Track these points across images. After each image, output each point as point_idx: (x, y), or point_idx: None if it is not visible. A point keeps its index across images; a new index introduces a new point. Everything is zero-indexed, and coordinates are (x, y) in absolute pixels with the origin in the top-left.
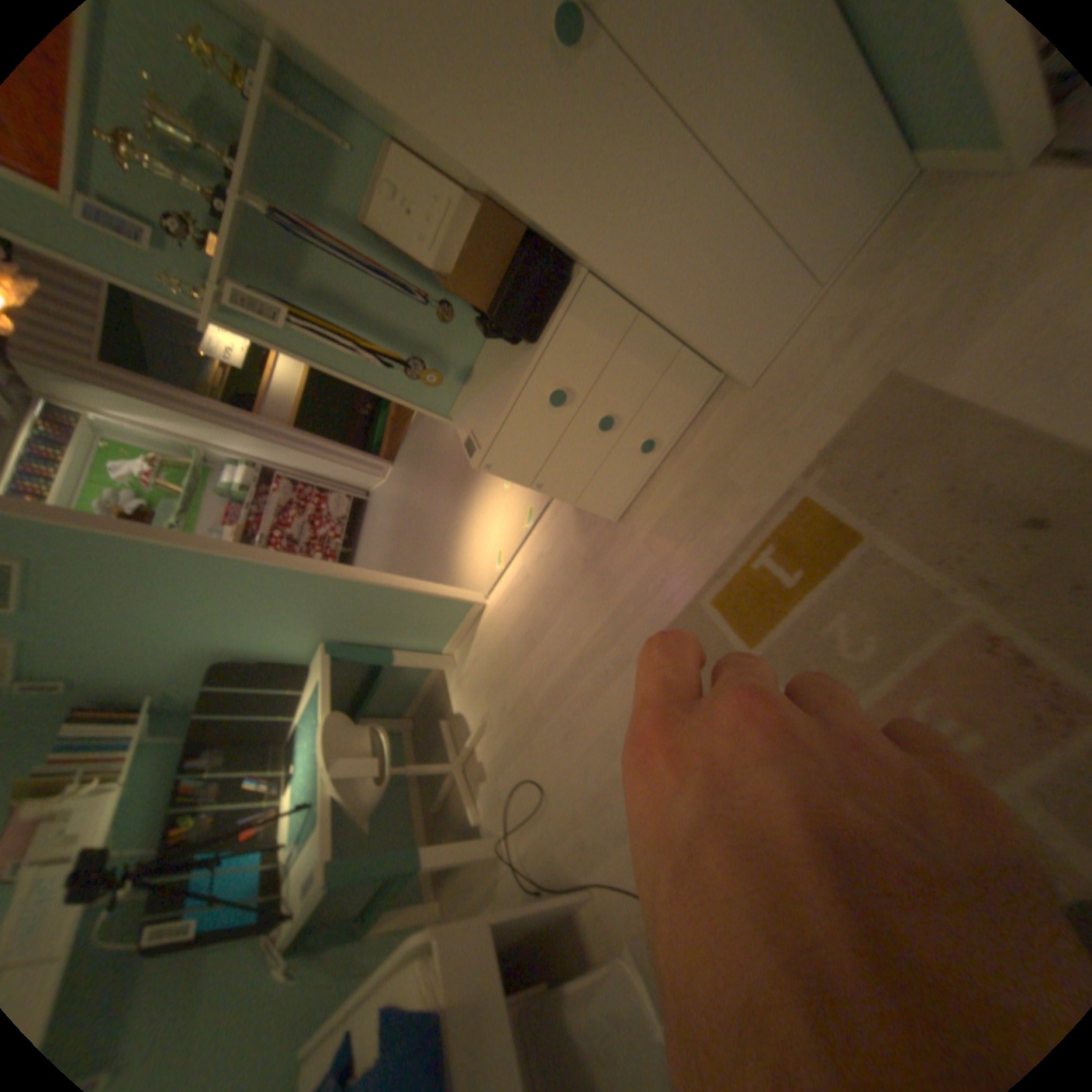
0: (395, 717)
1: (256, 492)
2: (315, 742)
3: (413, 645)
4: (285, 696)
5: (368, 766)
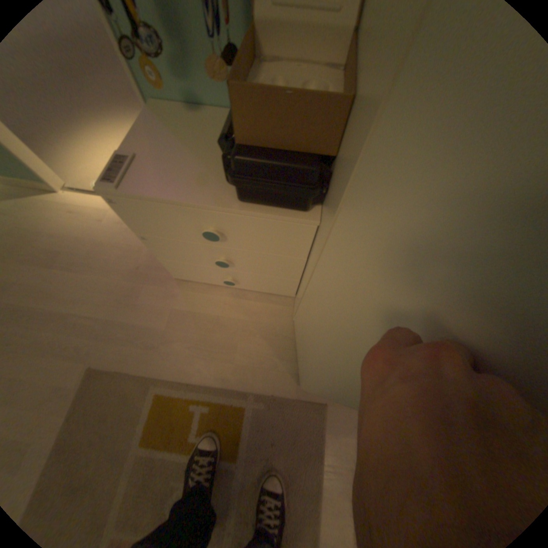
0: None
1: None
2: None
3: None
4: None
5: None
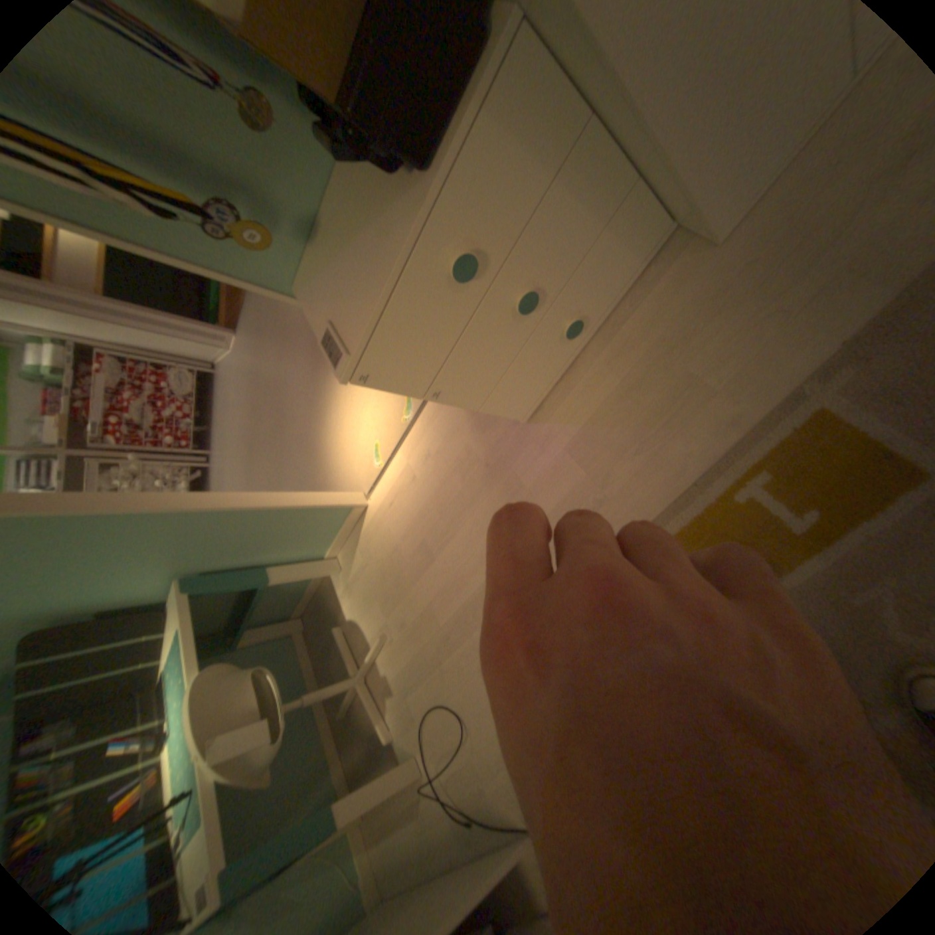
0: (285, 619)
1: (80, 374)
2: (185, 723)
3: (293, 556)
4: (146, 641)
5: (259, 733)
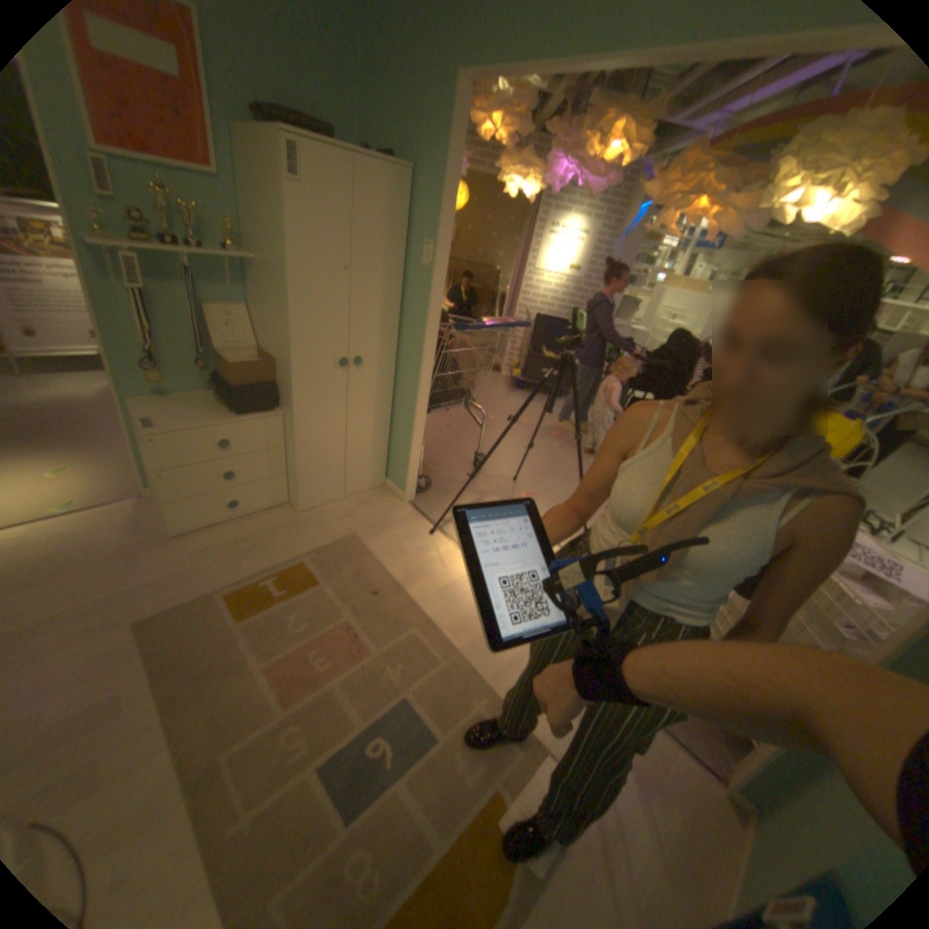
0: None
1: None
2: None
3: None
4: None
5: None
